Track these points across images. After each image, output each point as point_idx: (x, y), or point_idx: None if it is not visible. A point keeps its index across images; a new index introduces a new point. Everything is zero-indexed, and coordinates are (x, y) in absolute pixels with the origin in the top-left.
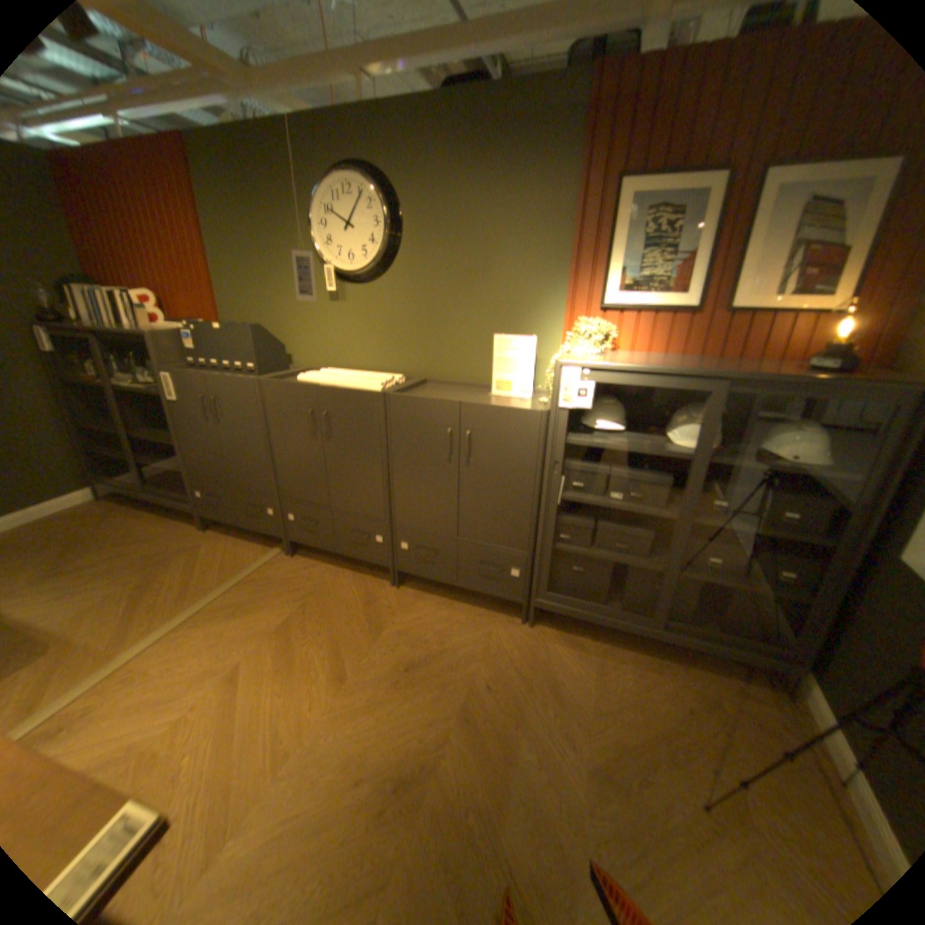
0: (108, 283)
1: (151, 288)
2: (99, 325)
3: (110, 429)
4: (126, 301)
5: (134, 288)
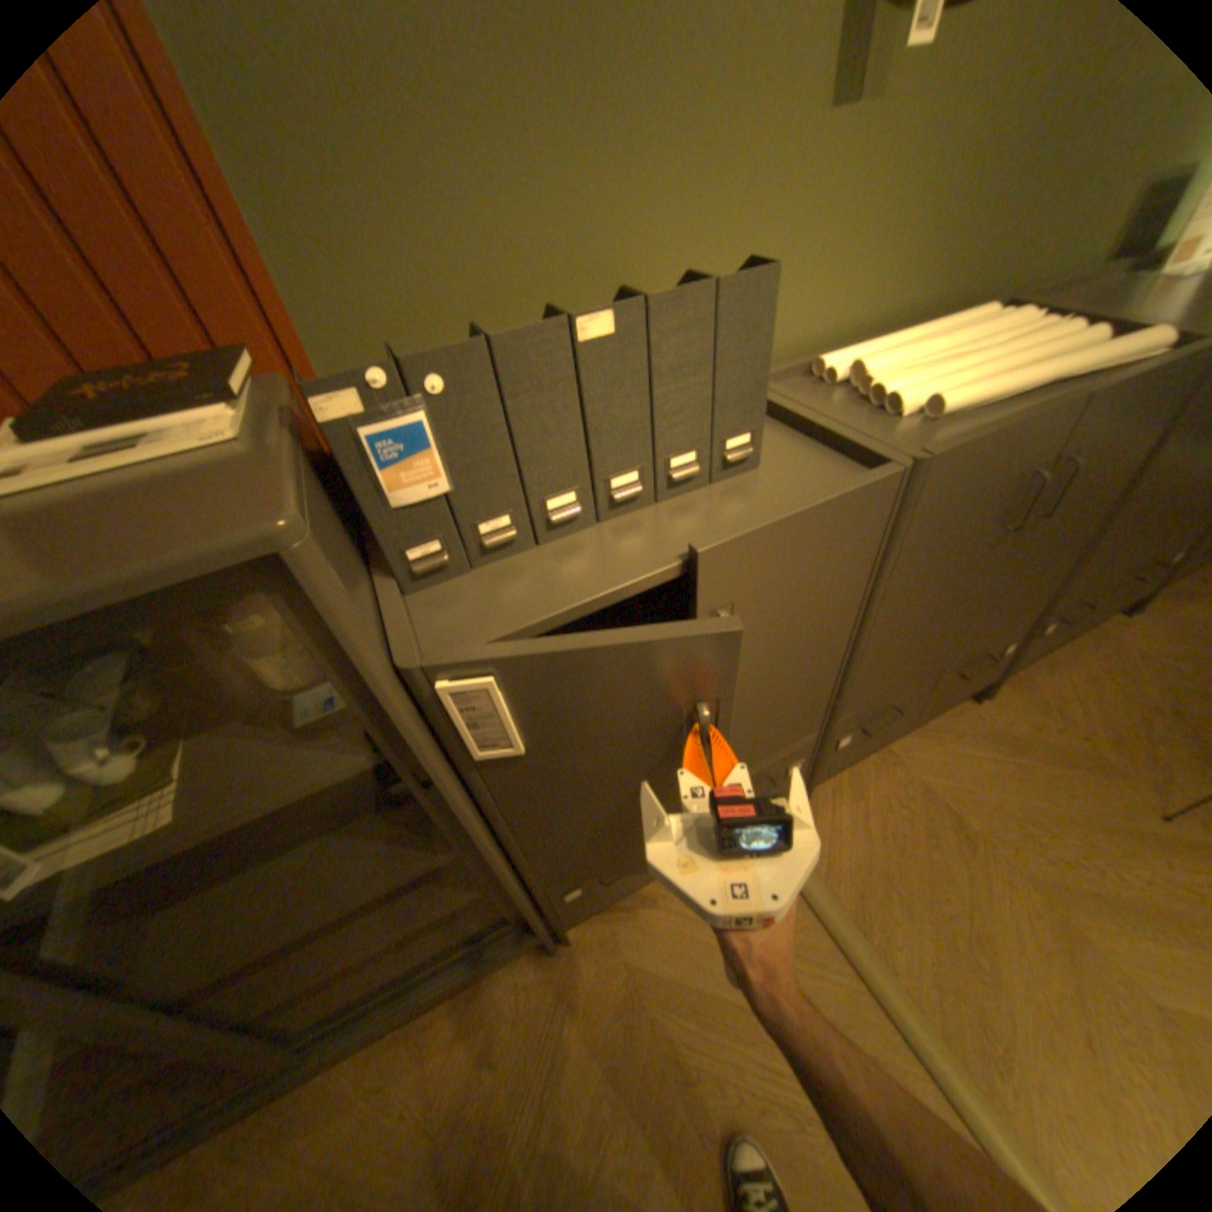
0: None
1: None
2: None
3: None
4: None
5: None
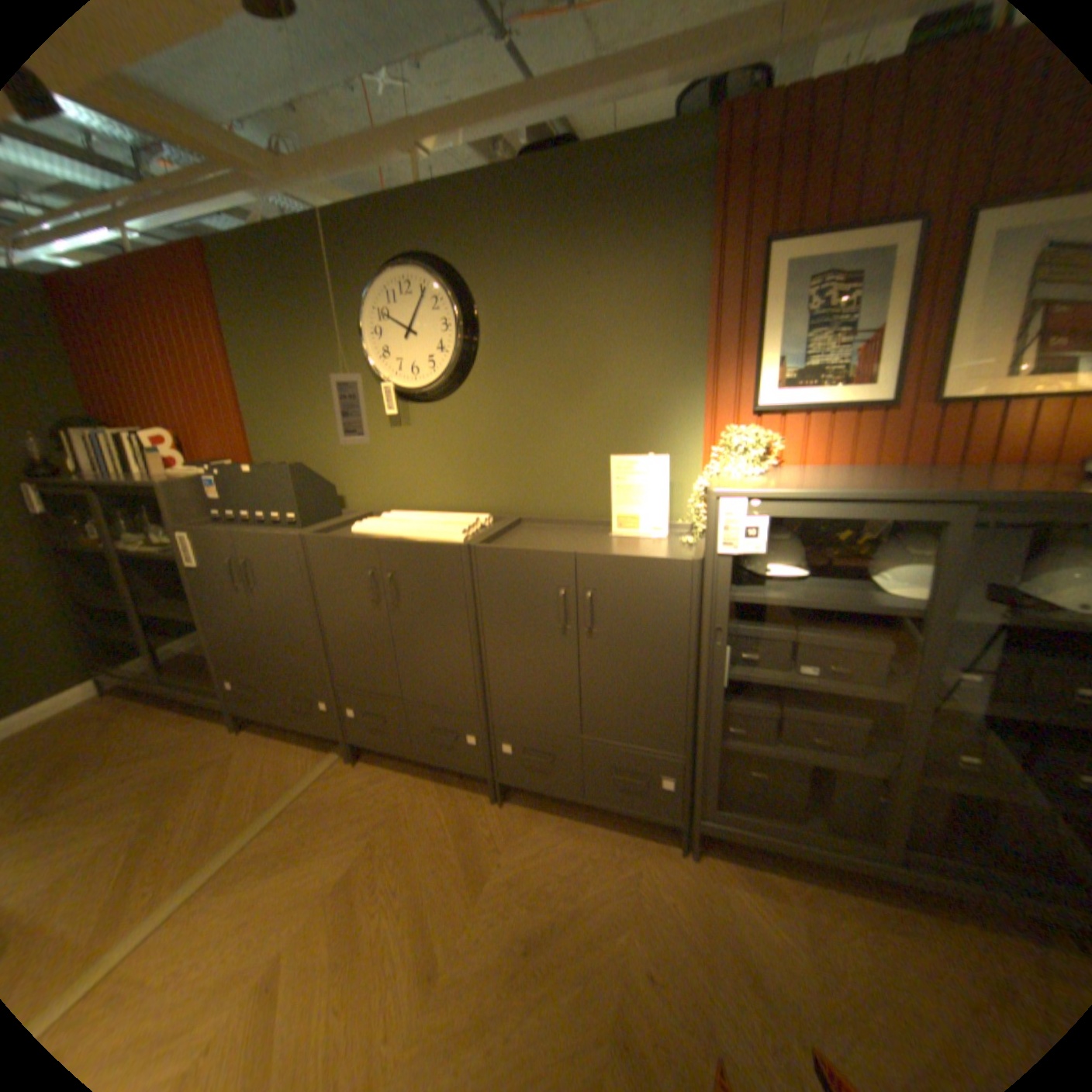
0: (117, 424)
1: (167, 426)
2: (103, 476)
3: (116, 606)
4: (134, 445)
5: (147, 428)
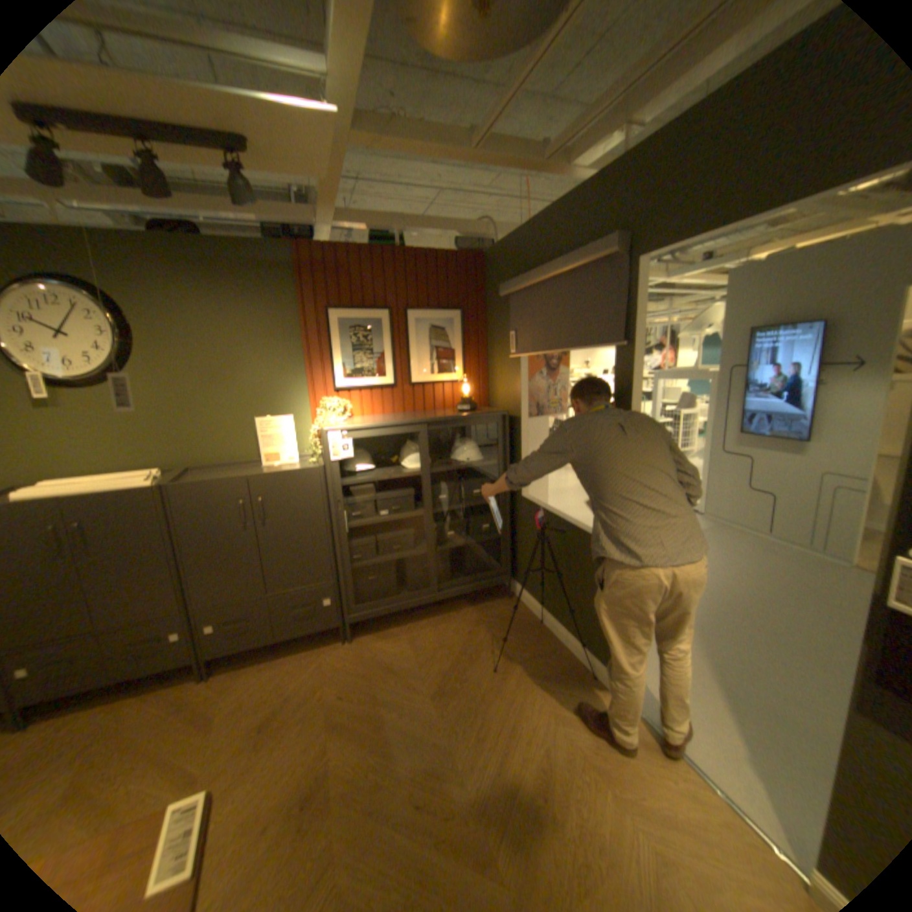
0: None
1: None
2: None
3: None
4: None
5: None
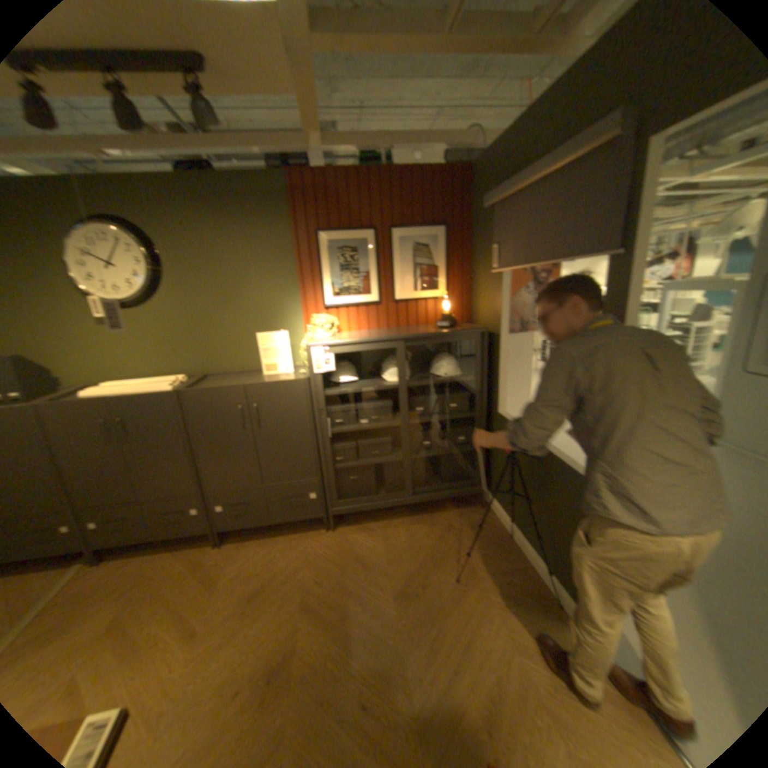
0: None
1: None
2: None
3: None
4: None
5: None
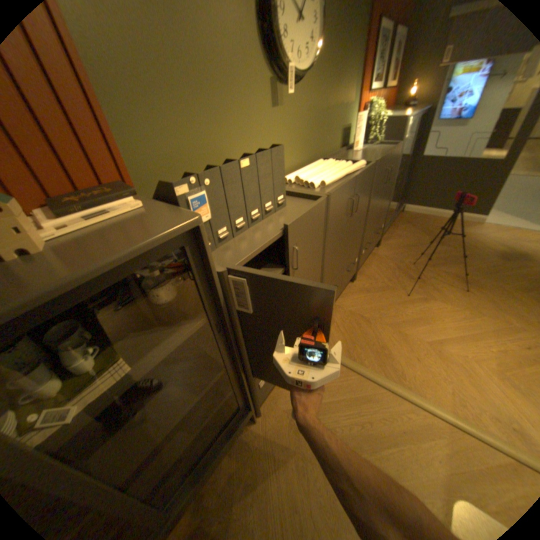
0: None
1: None
2: None
3: None
4: None
5: None
